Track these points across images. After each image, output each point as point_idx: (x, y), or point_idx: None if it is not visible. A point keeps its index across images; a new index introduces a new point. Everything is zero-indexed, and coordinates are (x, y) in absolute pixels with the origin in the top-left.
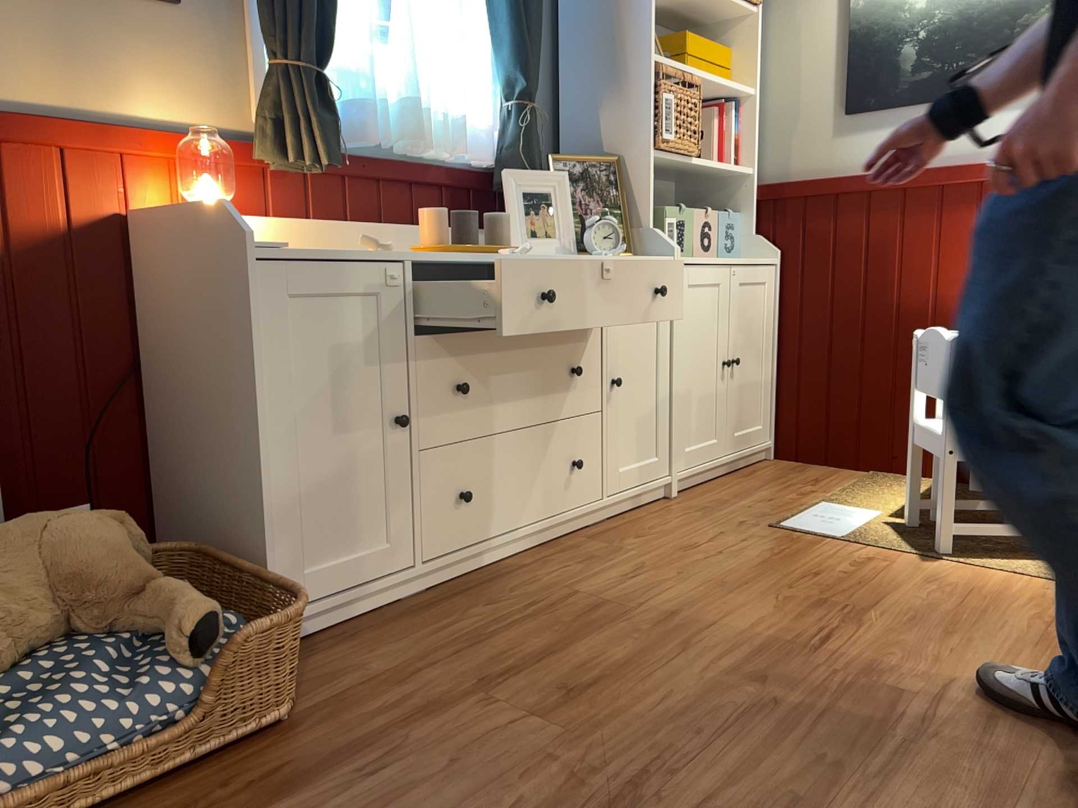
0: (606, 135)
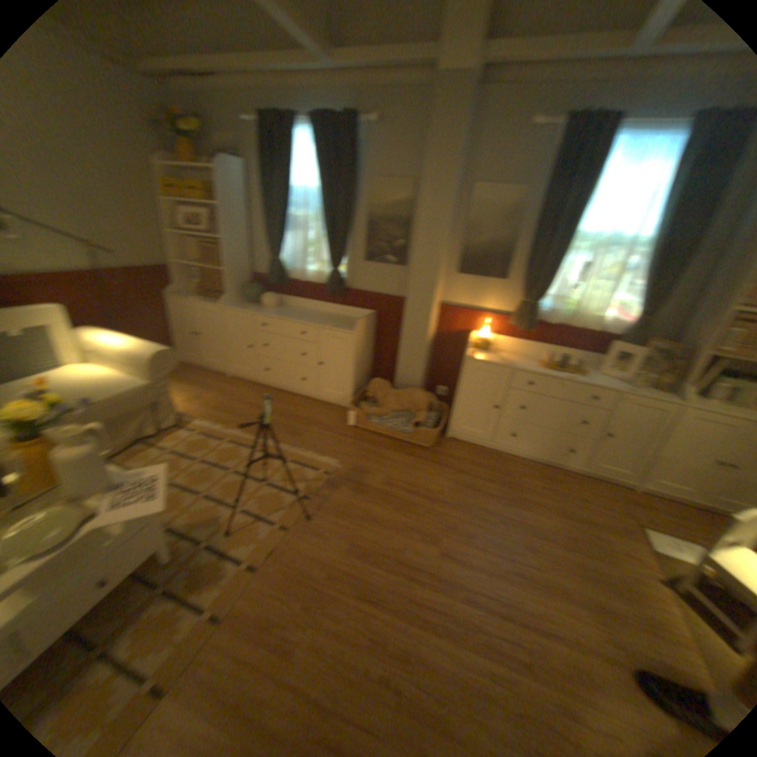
0: (699, 334)
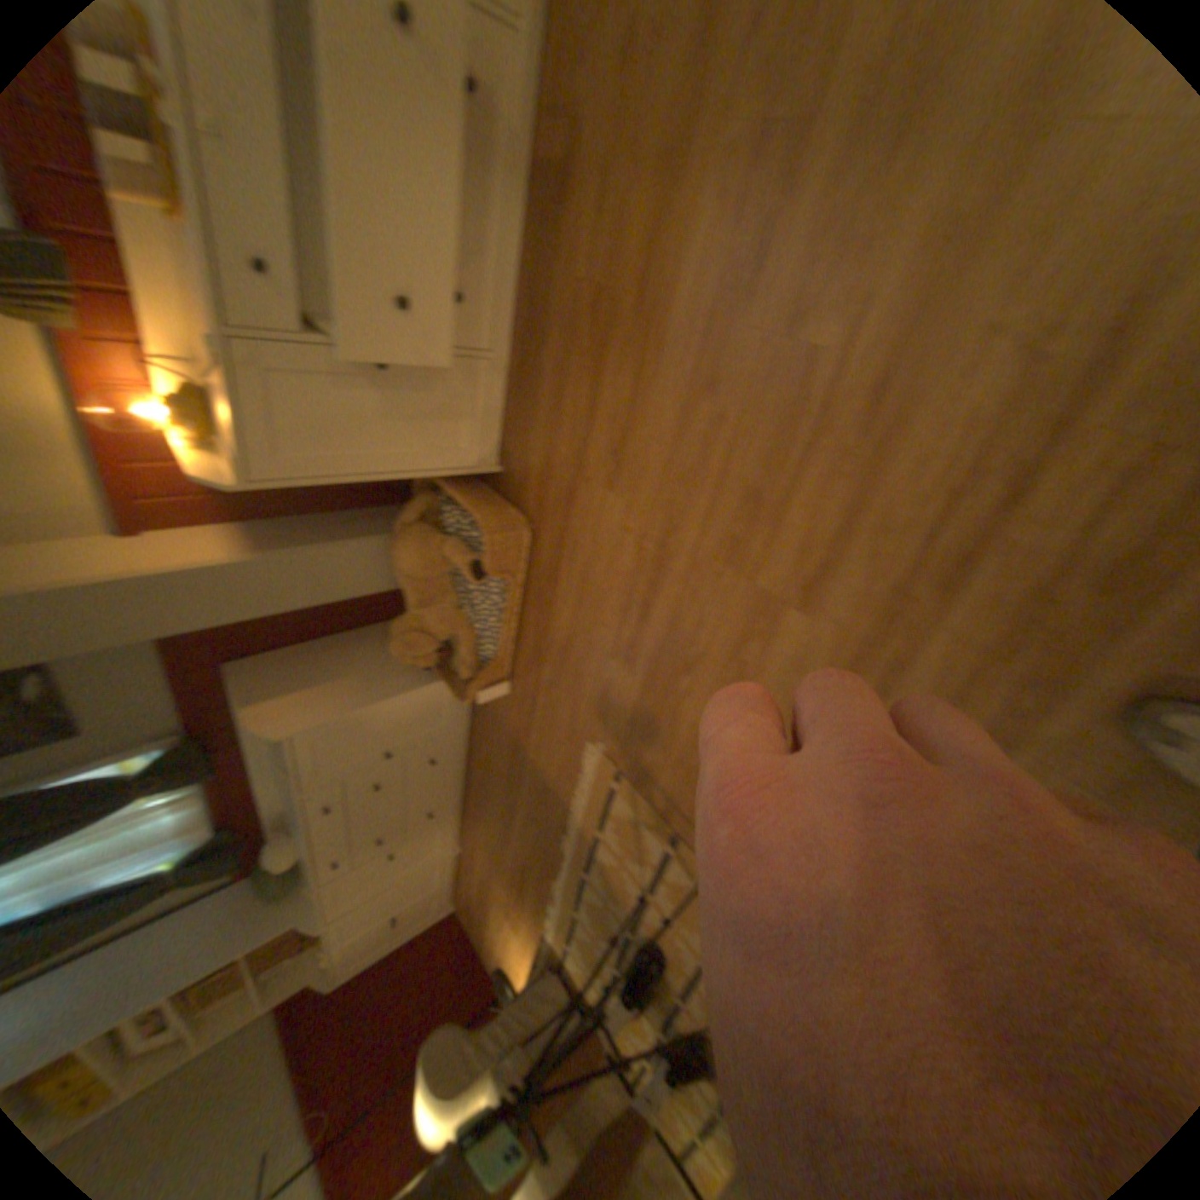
0: None
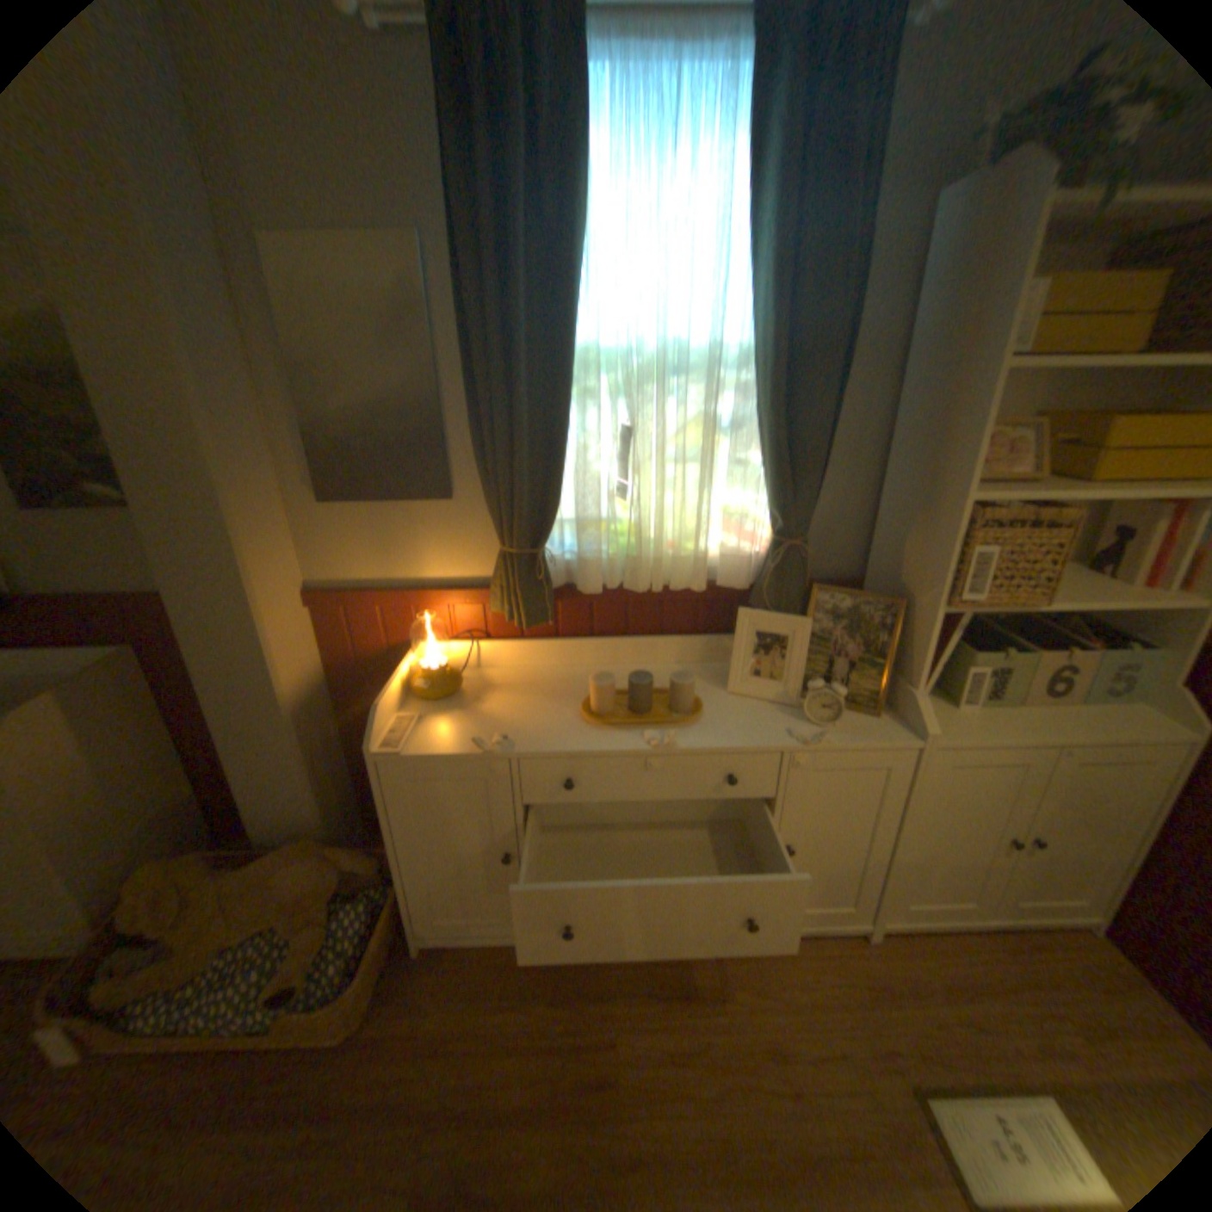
0: (907, 561)
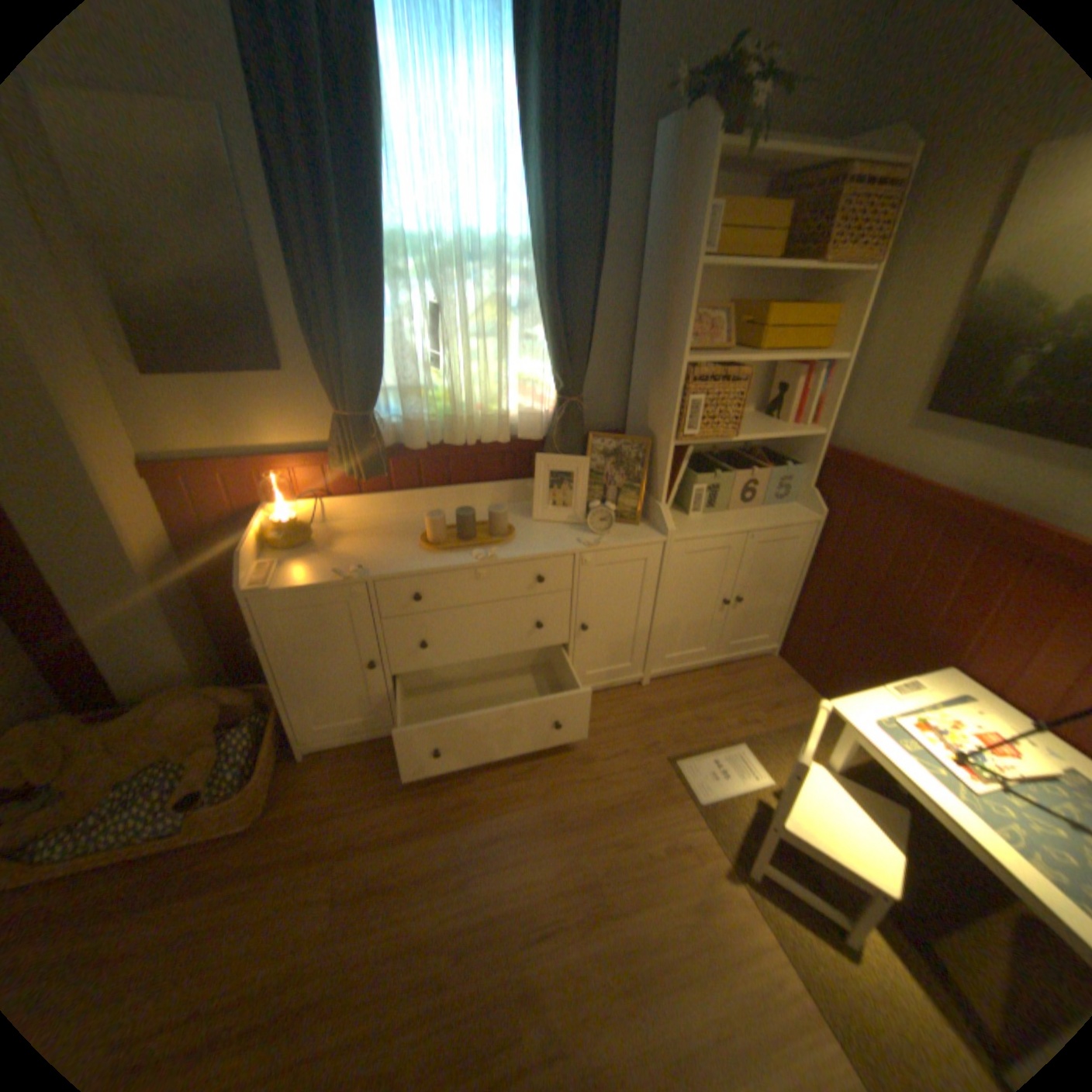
0: (650, 412)
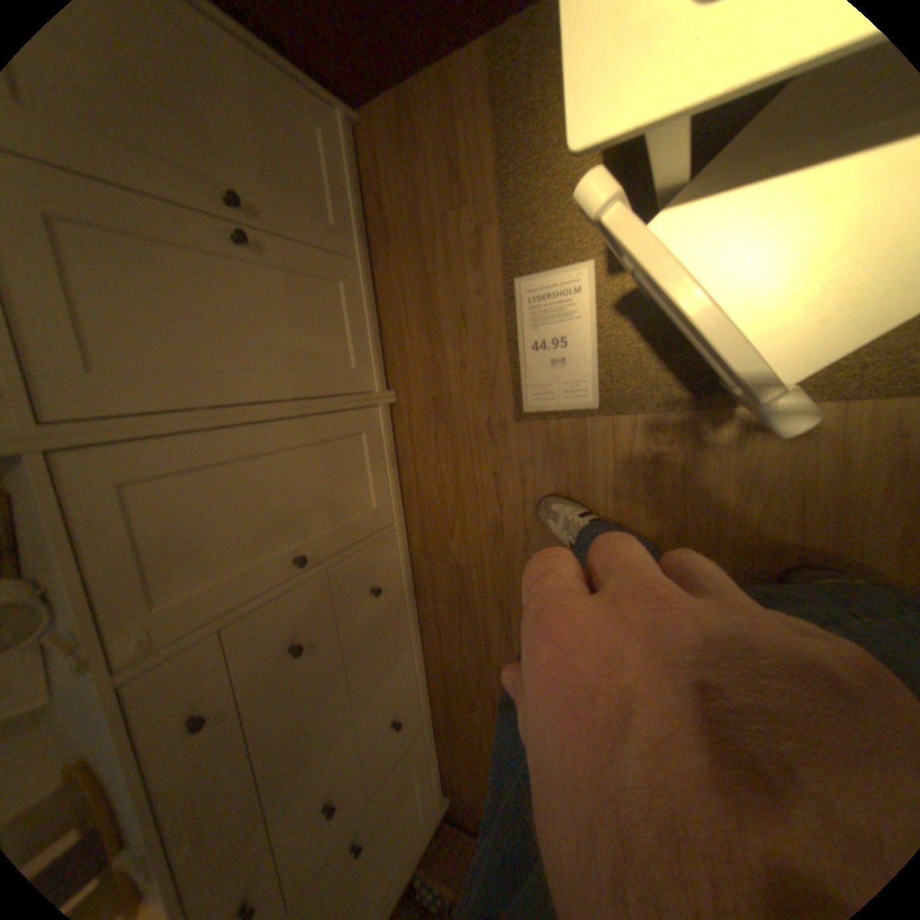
0: None
